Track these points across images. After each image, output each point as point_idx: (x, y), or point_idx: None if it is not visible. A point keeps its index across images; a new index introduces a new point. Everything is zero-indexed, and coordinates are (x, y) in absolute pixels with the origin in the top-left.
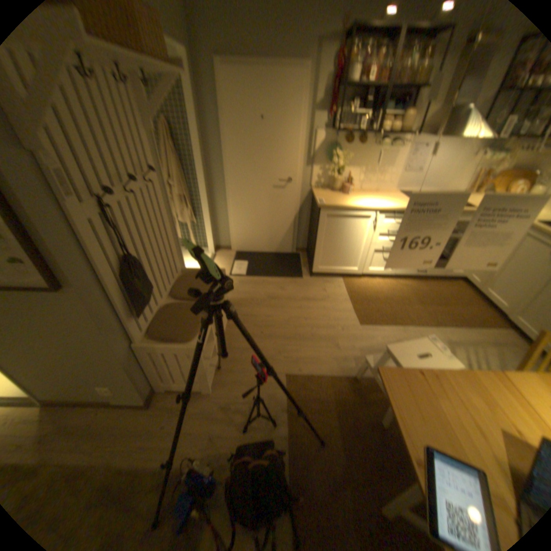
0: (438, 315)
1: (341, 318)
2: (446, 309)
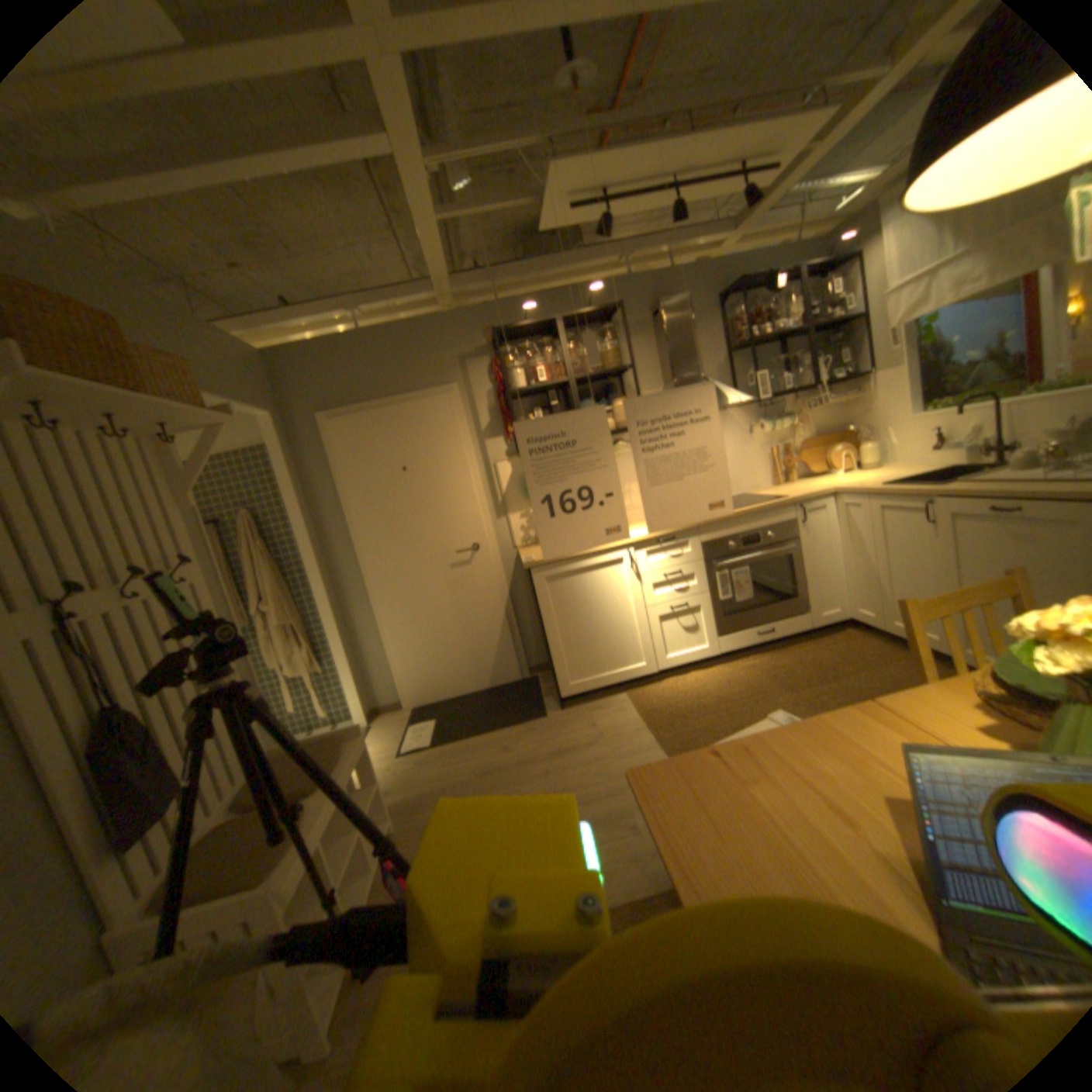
0: (821, 699)
1: (630, 764)
2: (834, 685)
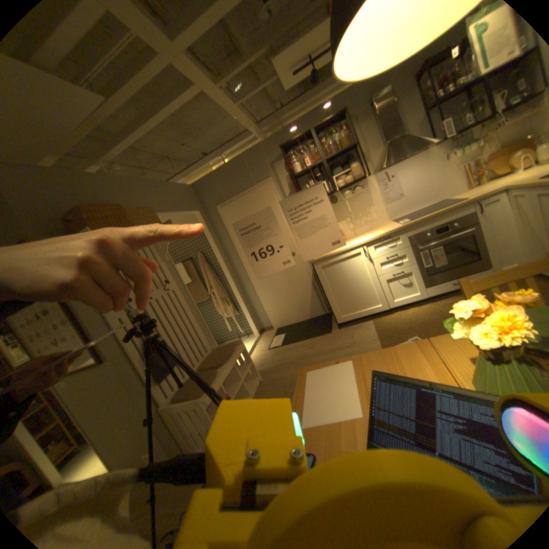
0: None
1: None
2: None
